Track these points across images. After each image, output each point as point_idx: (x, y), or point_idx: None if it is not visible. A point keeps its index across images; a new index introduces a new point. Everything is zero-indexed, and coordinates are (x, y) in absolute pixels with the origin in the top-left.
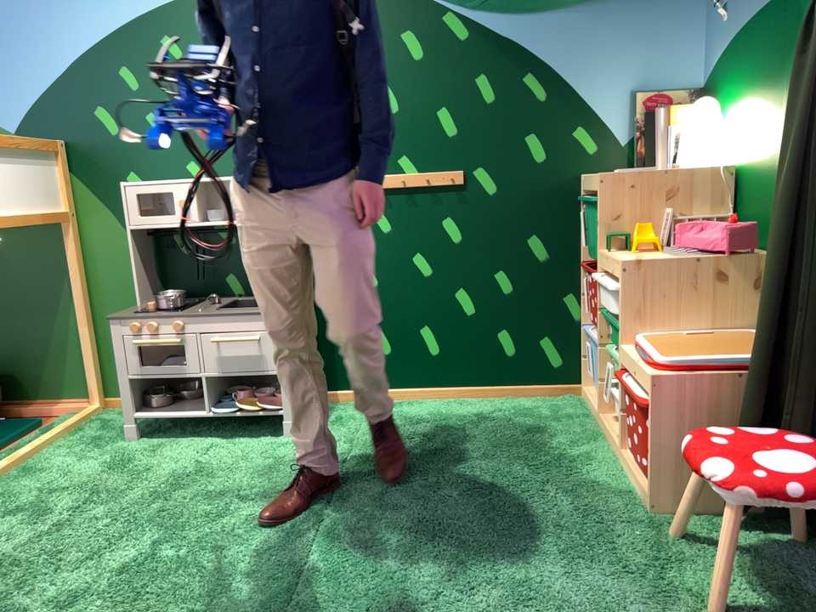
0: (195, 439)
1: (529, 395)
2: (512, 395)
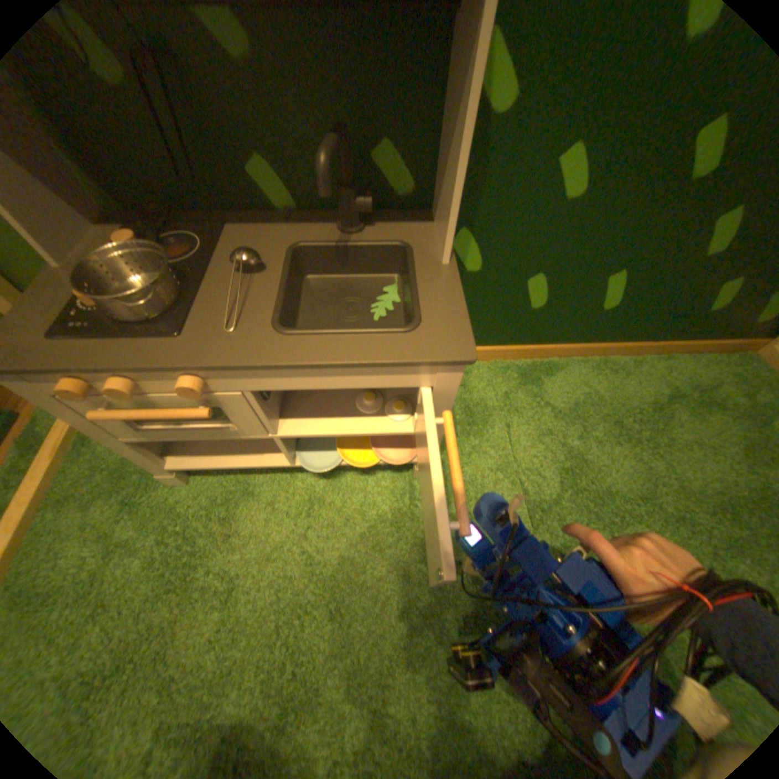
0: (279, 475)
1: (697, 353)
2: (676, 353)
